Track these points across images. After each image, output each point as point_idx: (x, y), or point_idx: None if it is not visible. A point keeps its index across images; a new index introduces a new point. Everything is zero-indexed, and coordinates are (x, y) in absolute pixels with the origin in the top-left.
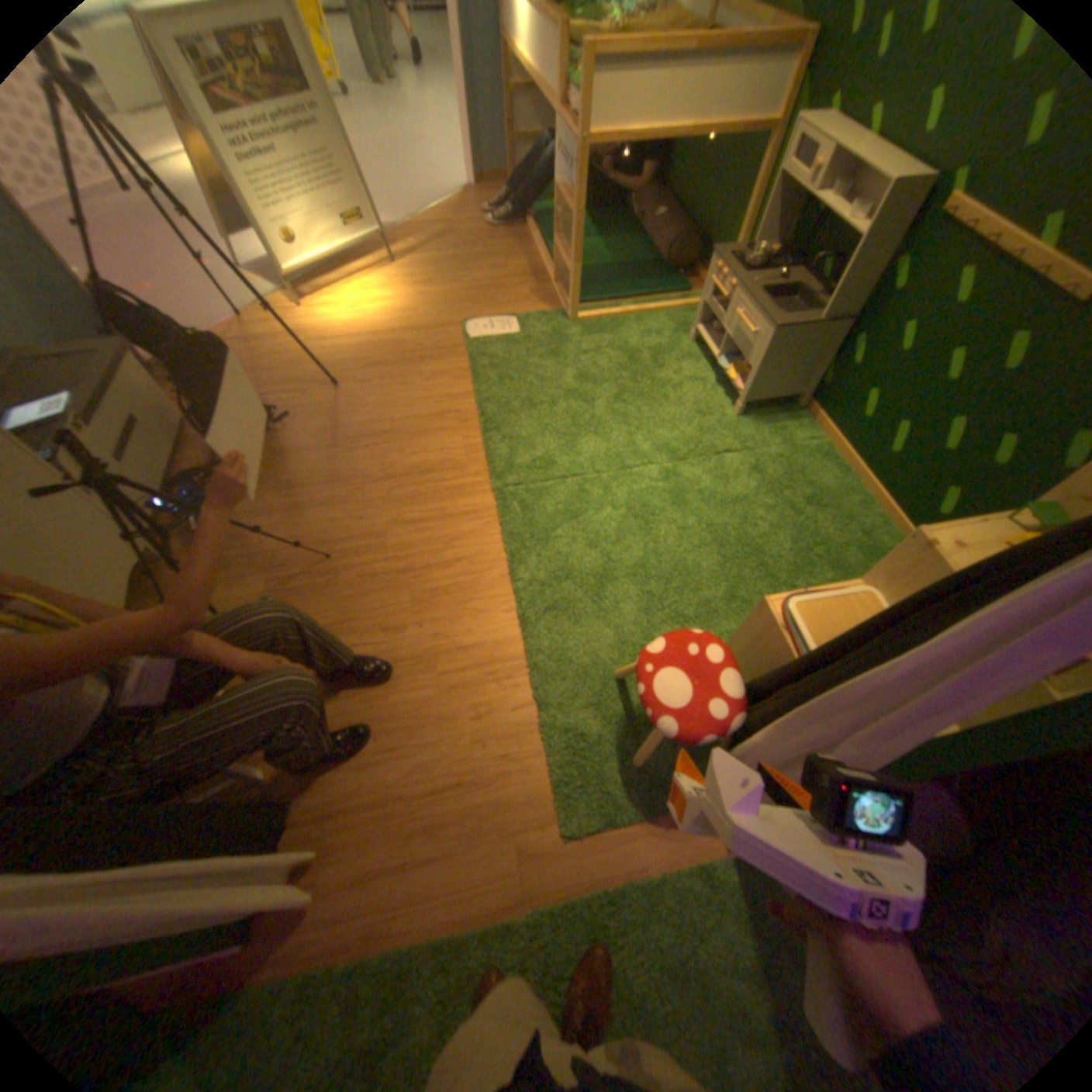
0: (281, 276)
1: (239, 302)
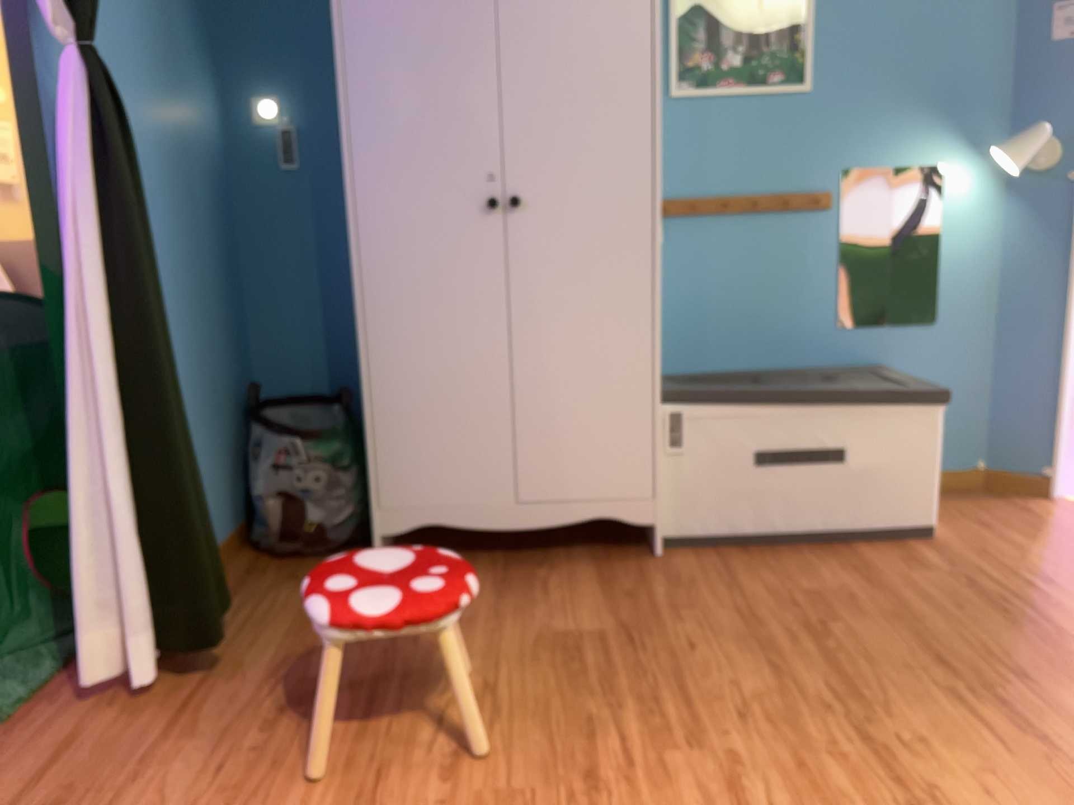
0: None
1: None
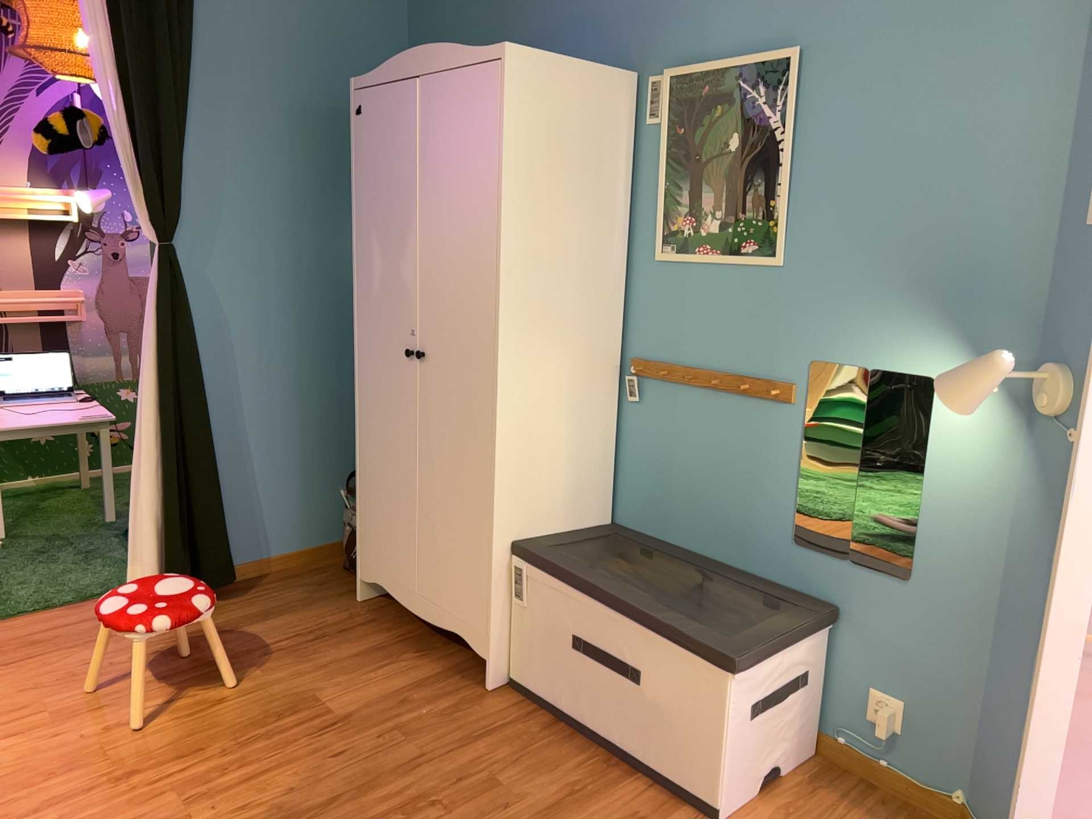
0: None
1: None
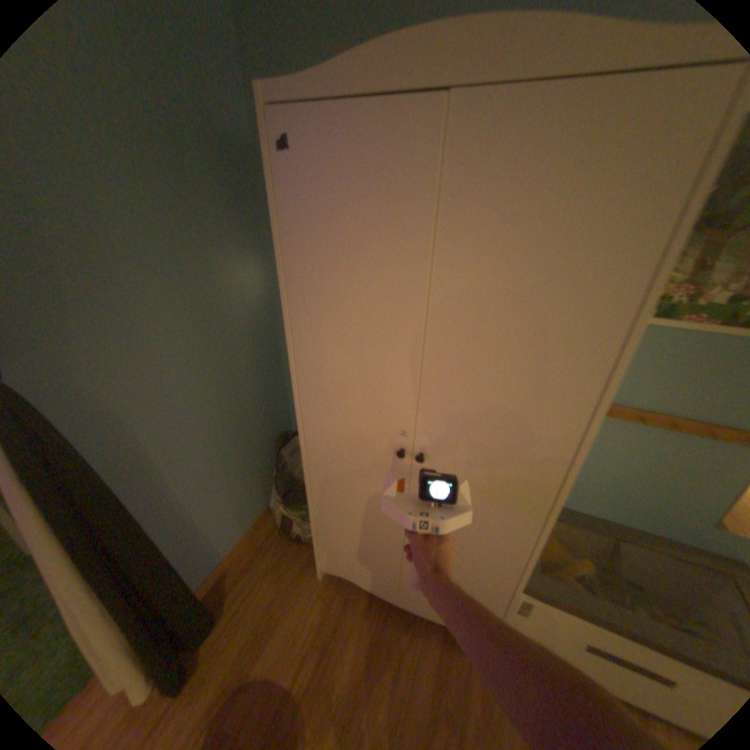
0: None
1: None
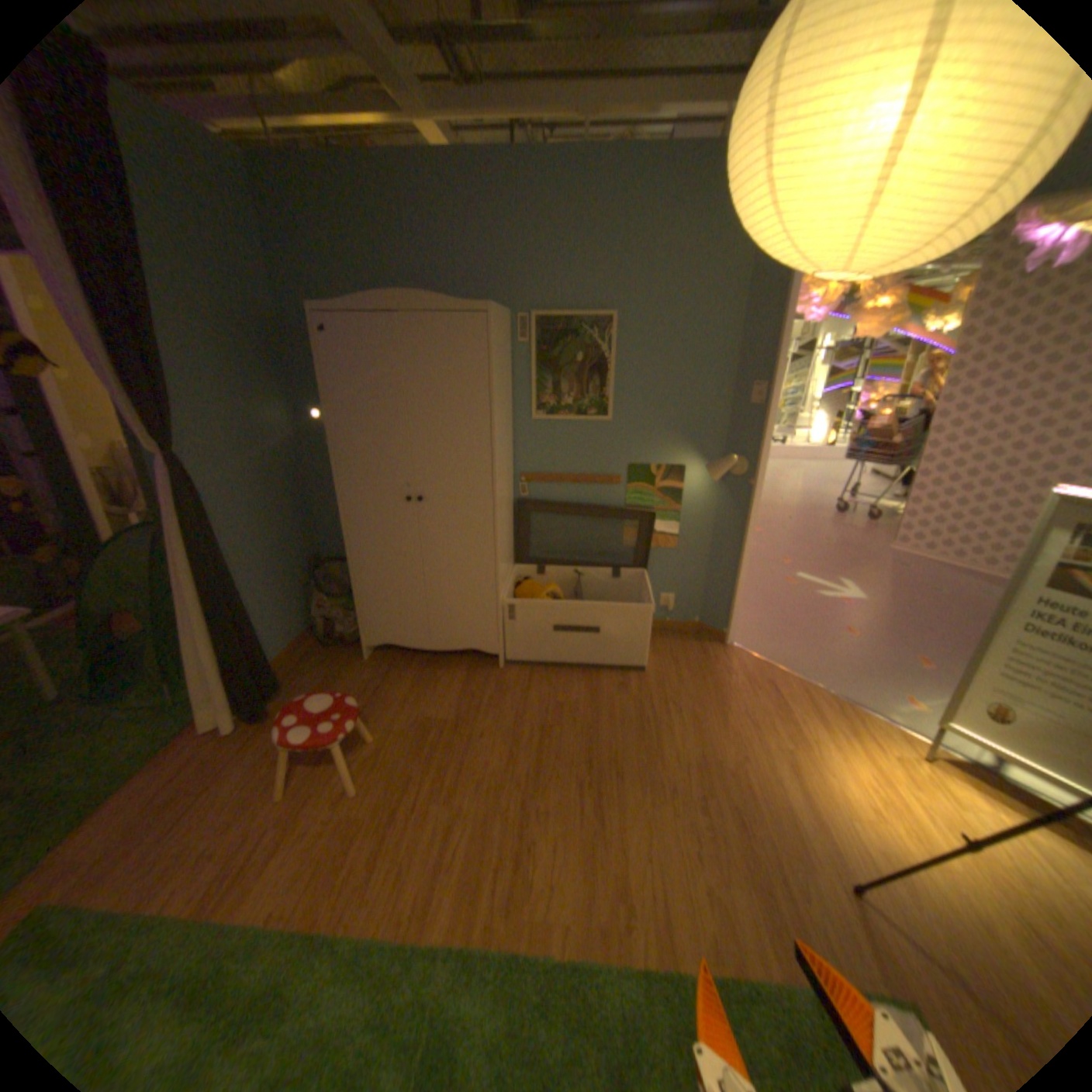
0: (942, 732)
1: (856, 696)
